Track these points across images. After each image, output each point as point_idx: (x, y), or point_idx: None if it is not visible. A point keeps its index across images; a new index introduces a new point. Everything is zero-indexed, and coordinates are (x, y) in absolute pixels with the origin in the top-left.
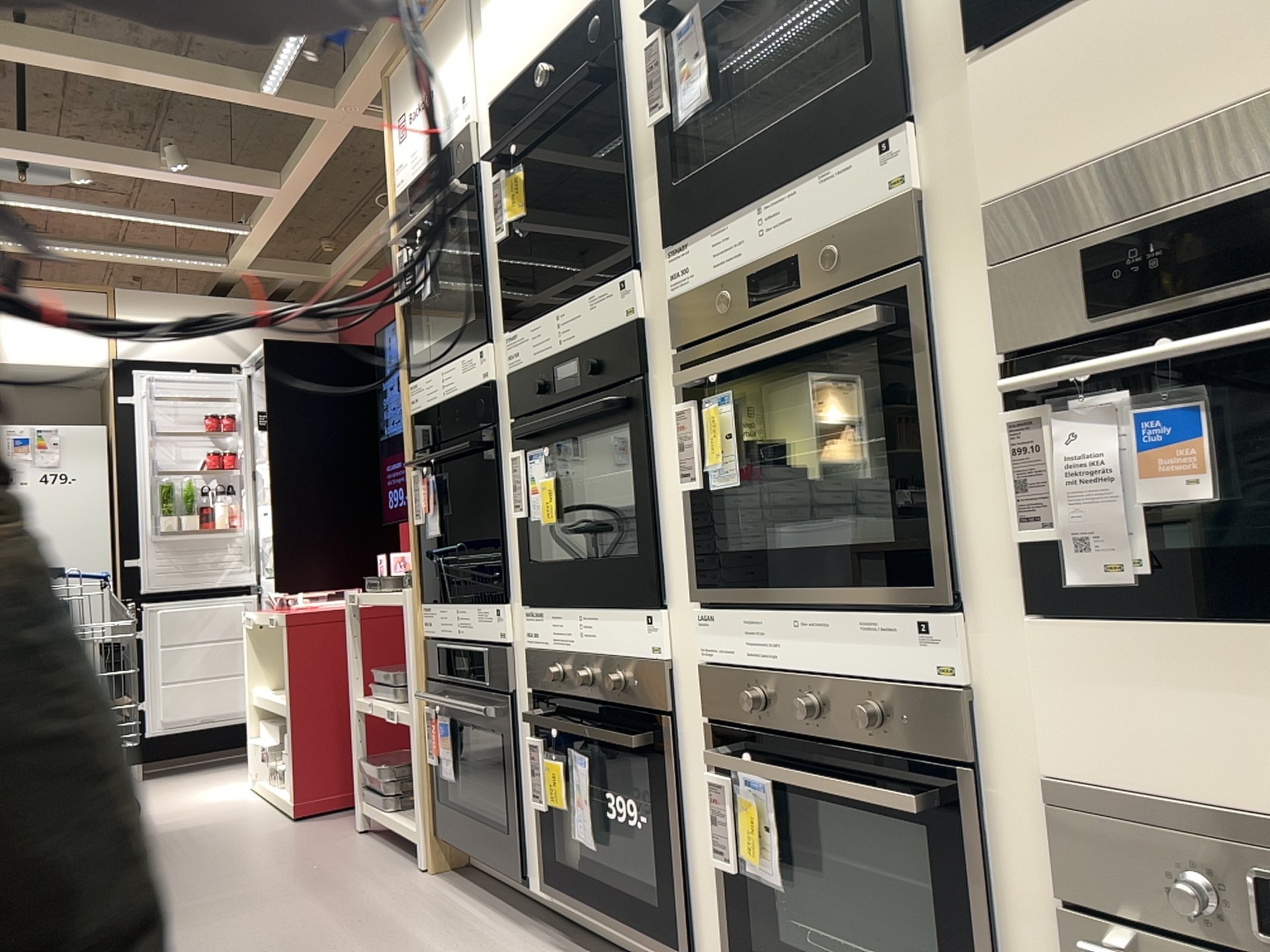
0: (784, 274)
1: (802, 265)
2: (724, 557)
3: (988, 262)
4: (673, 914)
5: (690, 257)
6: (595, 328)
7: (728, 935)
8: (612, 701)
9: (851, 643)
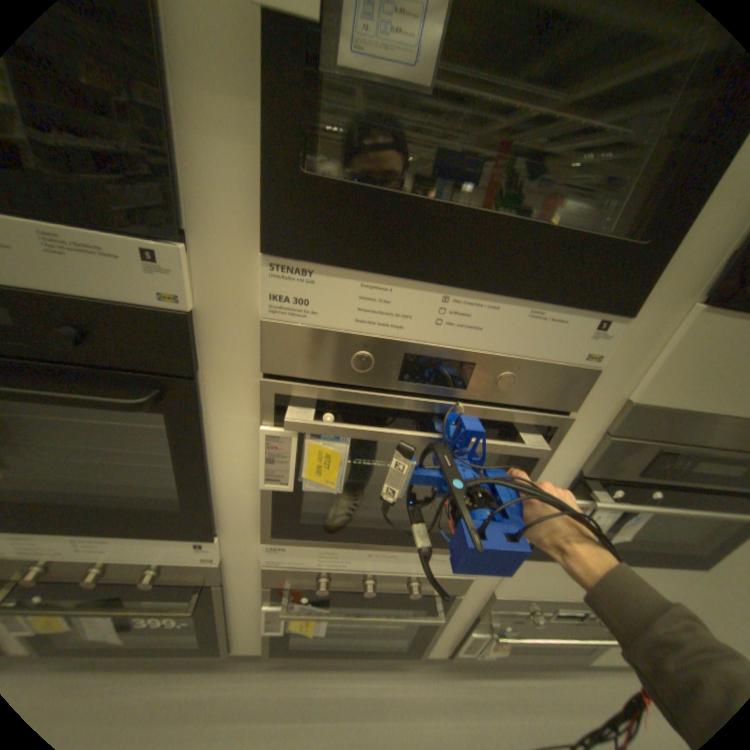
0: (448, 367)
1: (476, 372)
2: (305, 523)
3: (617, 435)
4: (213, 646)
5: (319, 291)
6: (69, 286)
7: (261, 642)
8: (137, 582)
9: (411, 564)
